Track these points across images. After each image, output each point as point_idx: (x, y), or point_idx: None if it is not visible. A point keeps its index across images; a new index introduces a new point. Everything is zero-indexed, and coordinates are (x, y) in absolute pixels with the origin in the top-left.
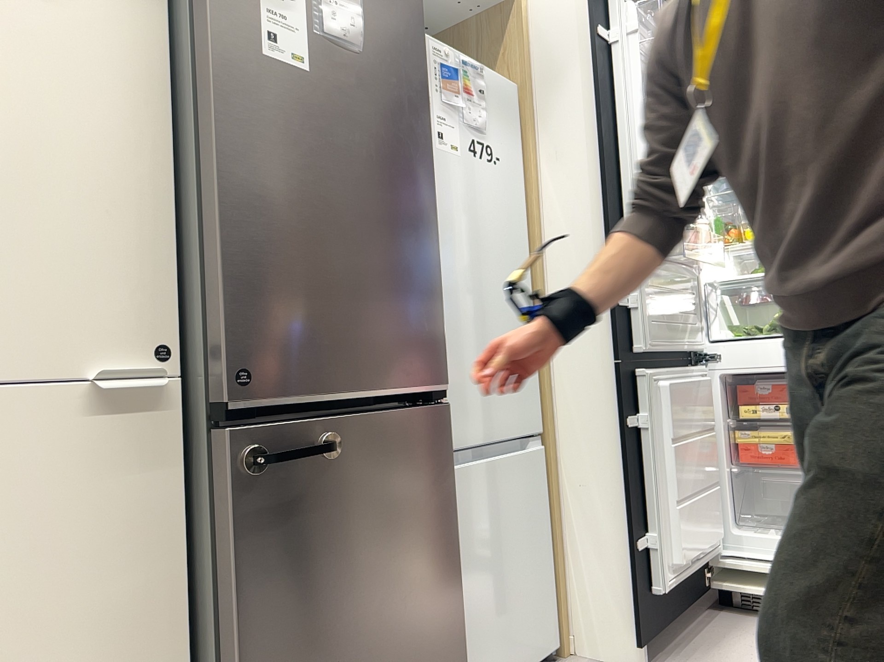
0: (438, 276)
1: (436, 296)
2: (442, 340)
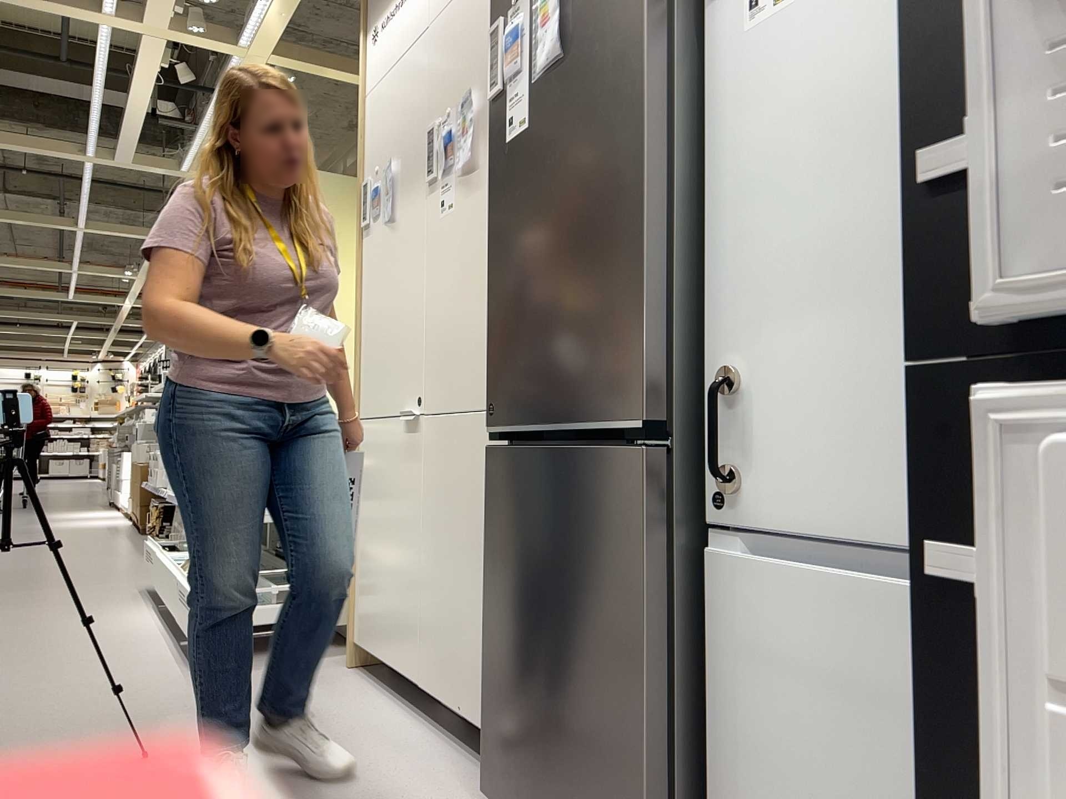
0: (643, 271)
1: (636, 301)
2: (642, 361)
